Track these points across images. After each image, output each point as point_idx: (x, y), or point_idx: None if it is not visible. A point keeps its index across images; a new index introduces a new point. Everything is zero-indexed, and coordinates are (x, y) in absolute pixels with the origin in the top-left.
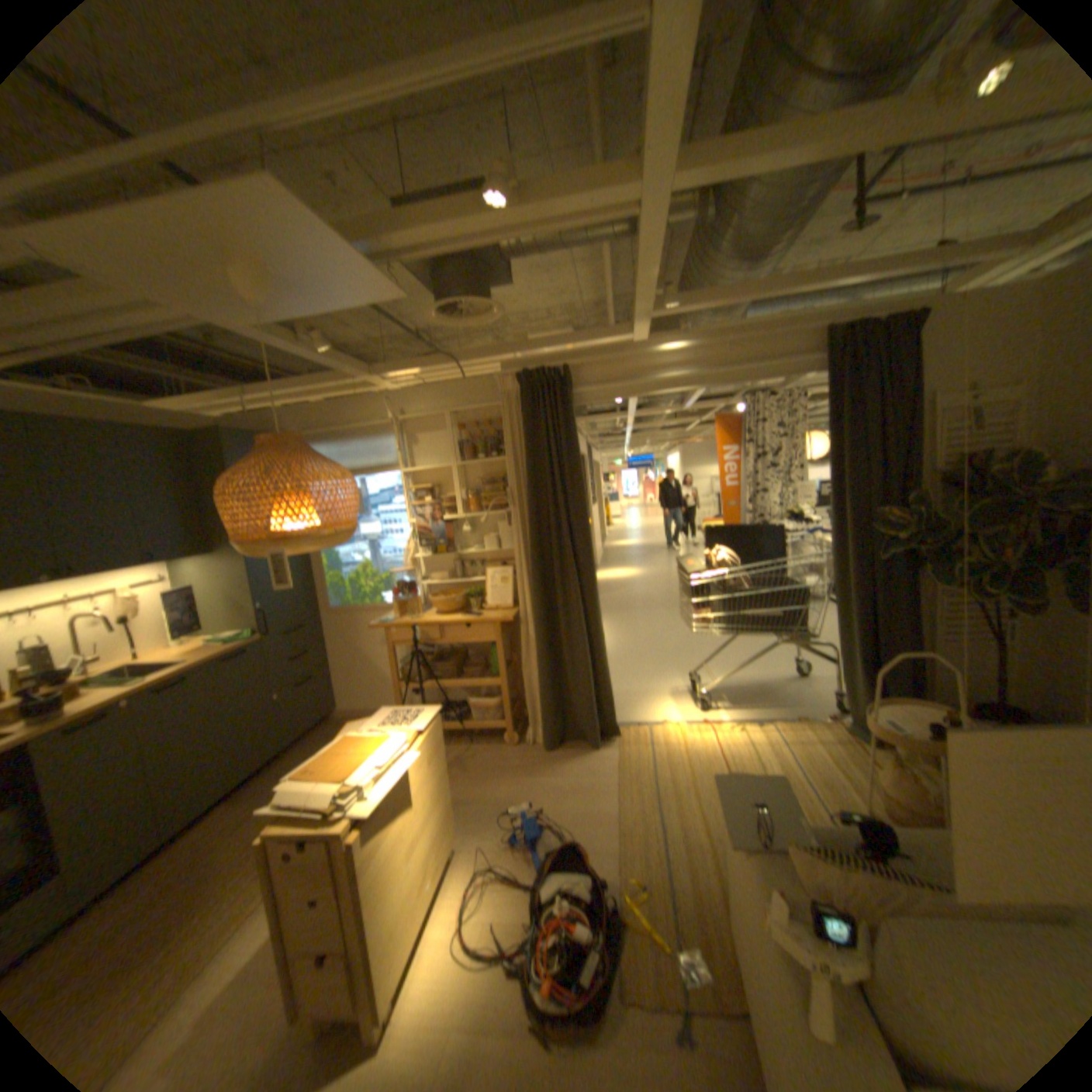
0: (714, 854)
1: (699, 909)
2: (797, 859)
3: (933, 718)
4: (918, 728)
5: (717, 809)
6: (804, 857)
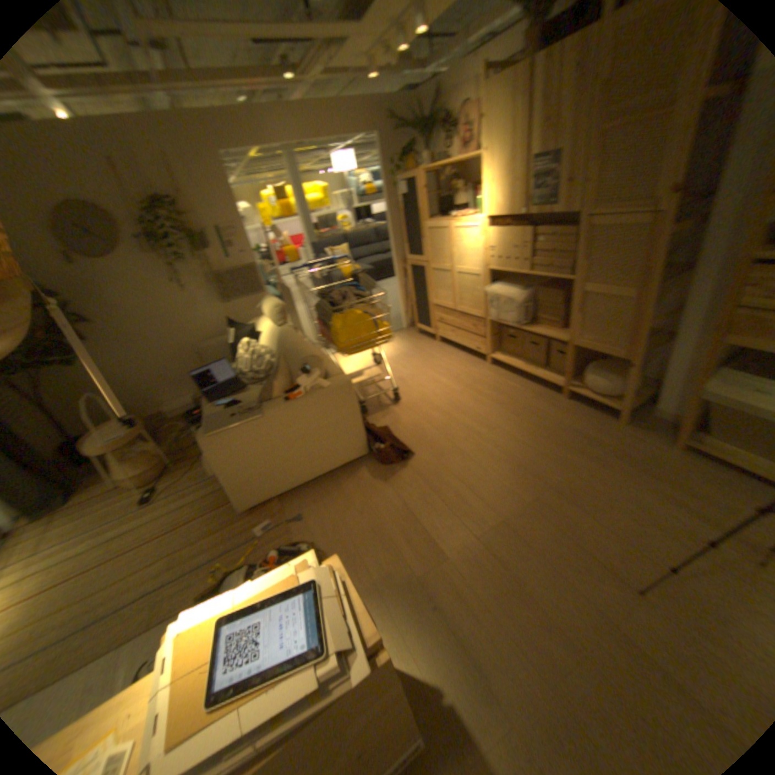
0: (167, 557)
1: (218, 545)
2: (261, 401)
3: (99, 435)
4: (109, 437)
5: (113, 575)
6: (256, 405)
